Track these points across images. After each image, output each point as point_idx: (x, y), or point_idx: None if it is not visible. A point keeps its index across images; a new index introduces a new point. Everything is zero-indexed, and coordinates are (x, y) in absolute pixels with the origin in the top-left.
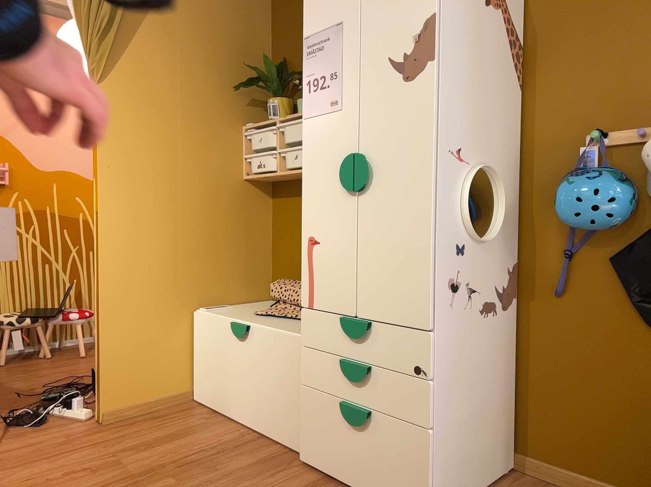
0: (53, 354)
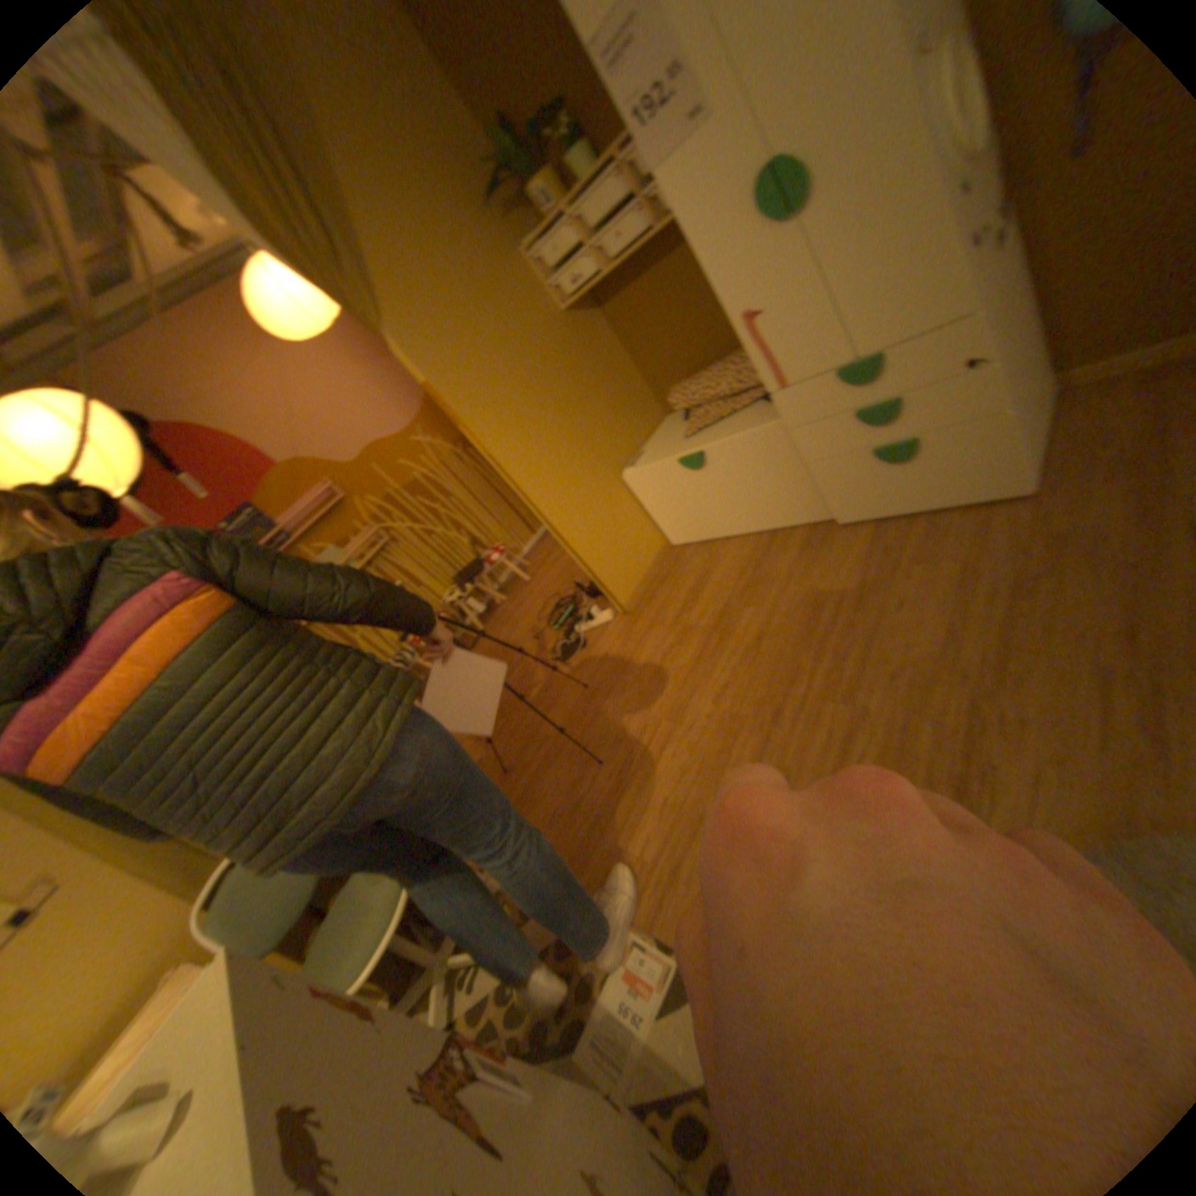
0: (505, 594)
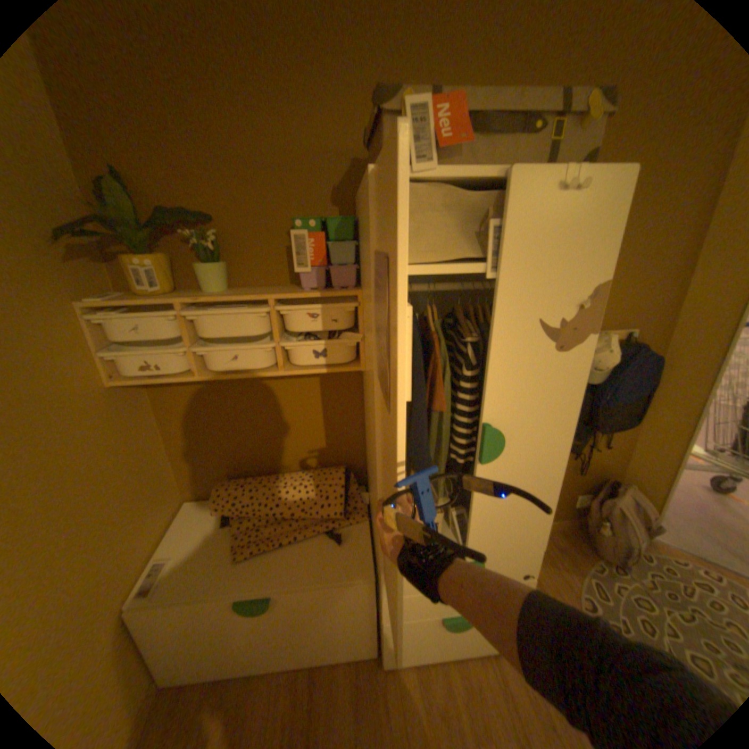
0: None
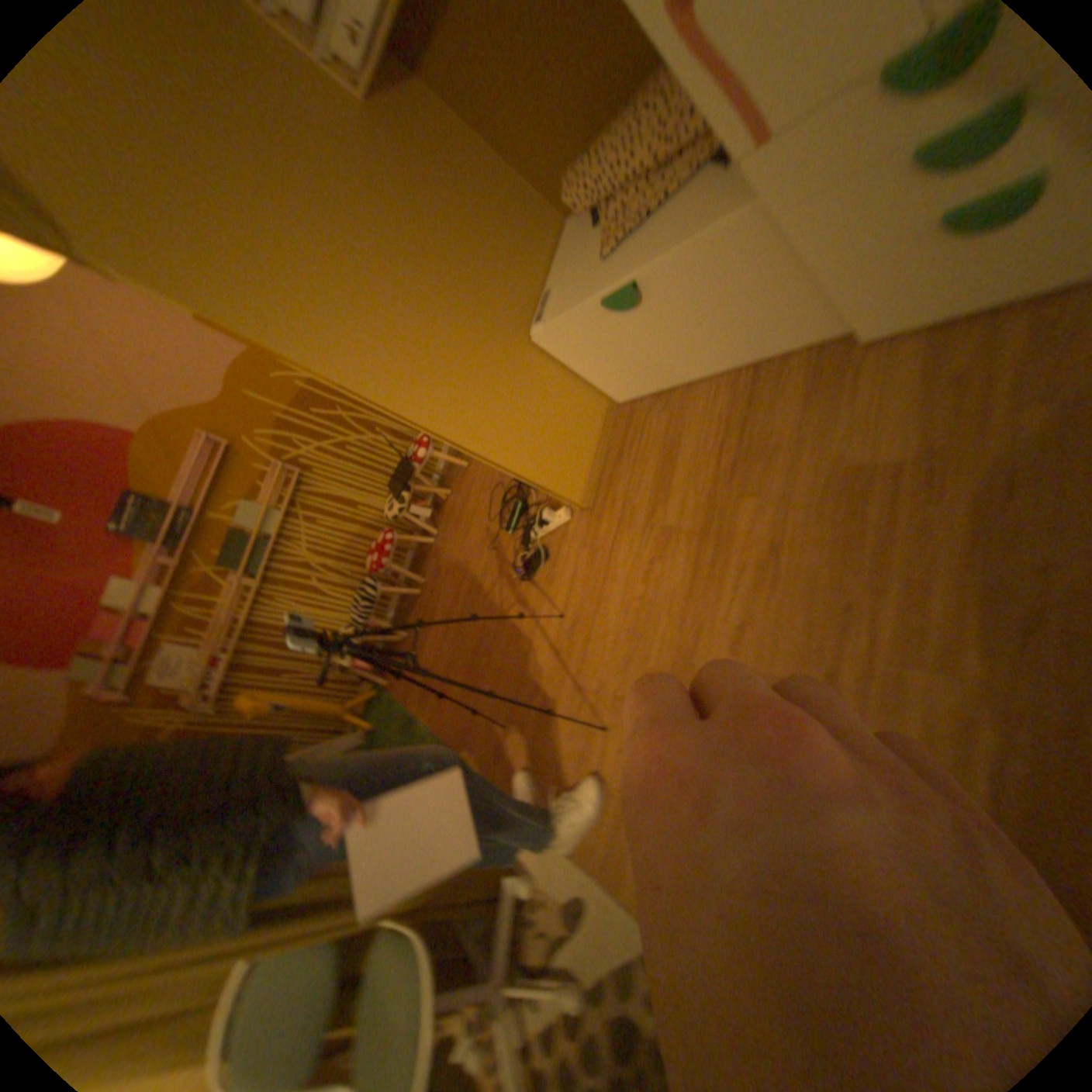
0: (447, 487)
